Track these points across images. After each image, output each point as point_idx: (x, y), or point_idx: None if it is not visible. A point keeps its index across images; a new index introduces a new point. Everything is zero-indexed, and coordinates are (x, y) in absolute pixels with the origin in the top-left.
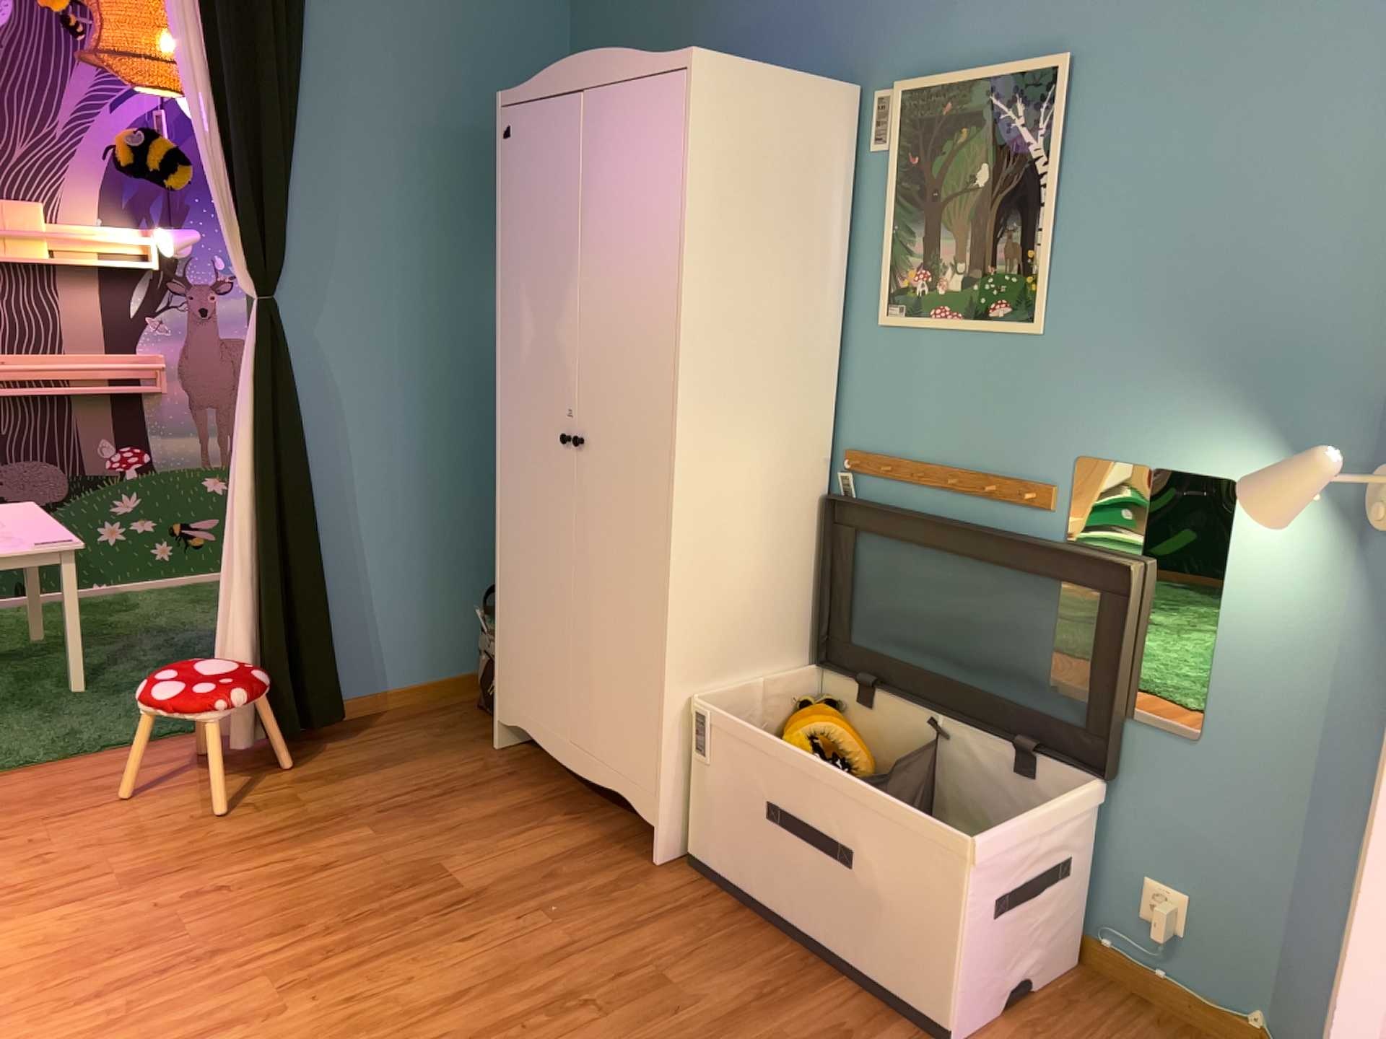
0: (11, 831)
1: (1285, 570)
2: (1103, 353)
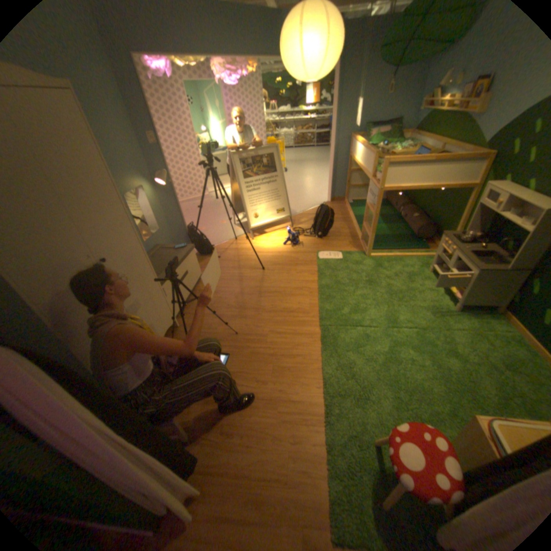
0: (297, 481)
1: (151, 196)
2: (113, 171)
